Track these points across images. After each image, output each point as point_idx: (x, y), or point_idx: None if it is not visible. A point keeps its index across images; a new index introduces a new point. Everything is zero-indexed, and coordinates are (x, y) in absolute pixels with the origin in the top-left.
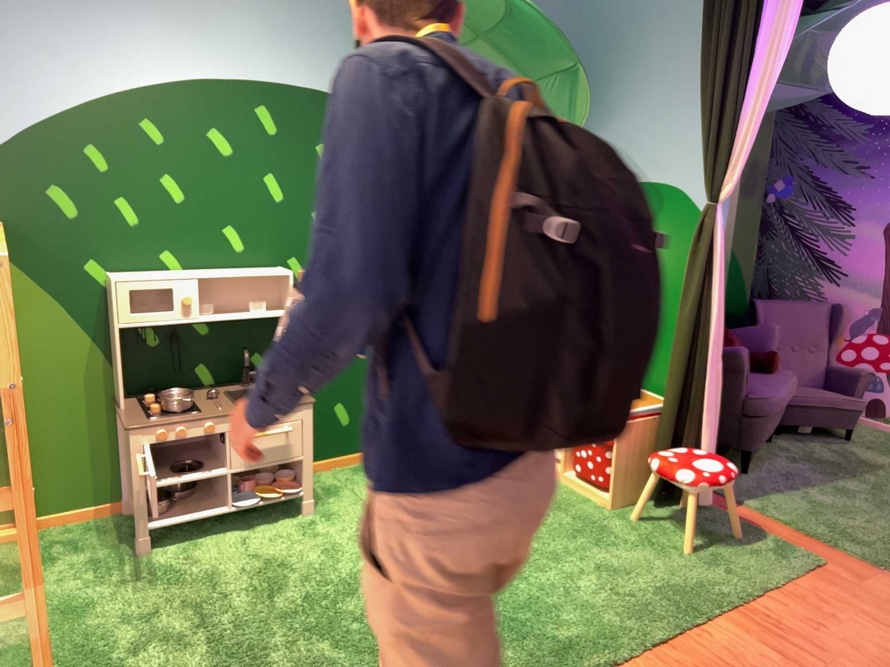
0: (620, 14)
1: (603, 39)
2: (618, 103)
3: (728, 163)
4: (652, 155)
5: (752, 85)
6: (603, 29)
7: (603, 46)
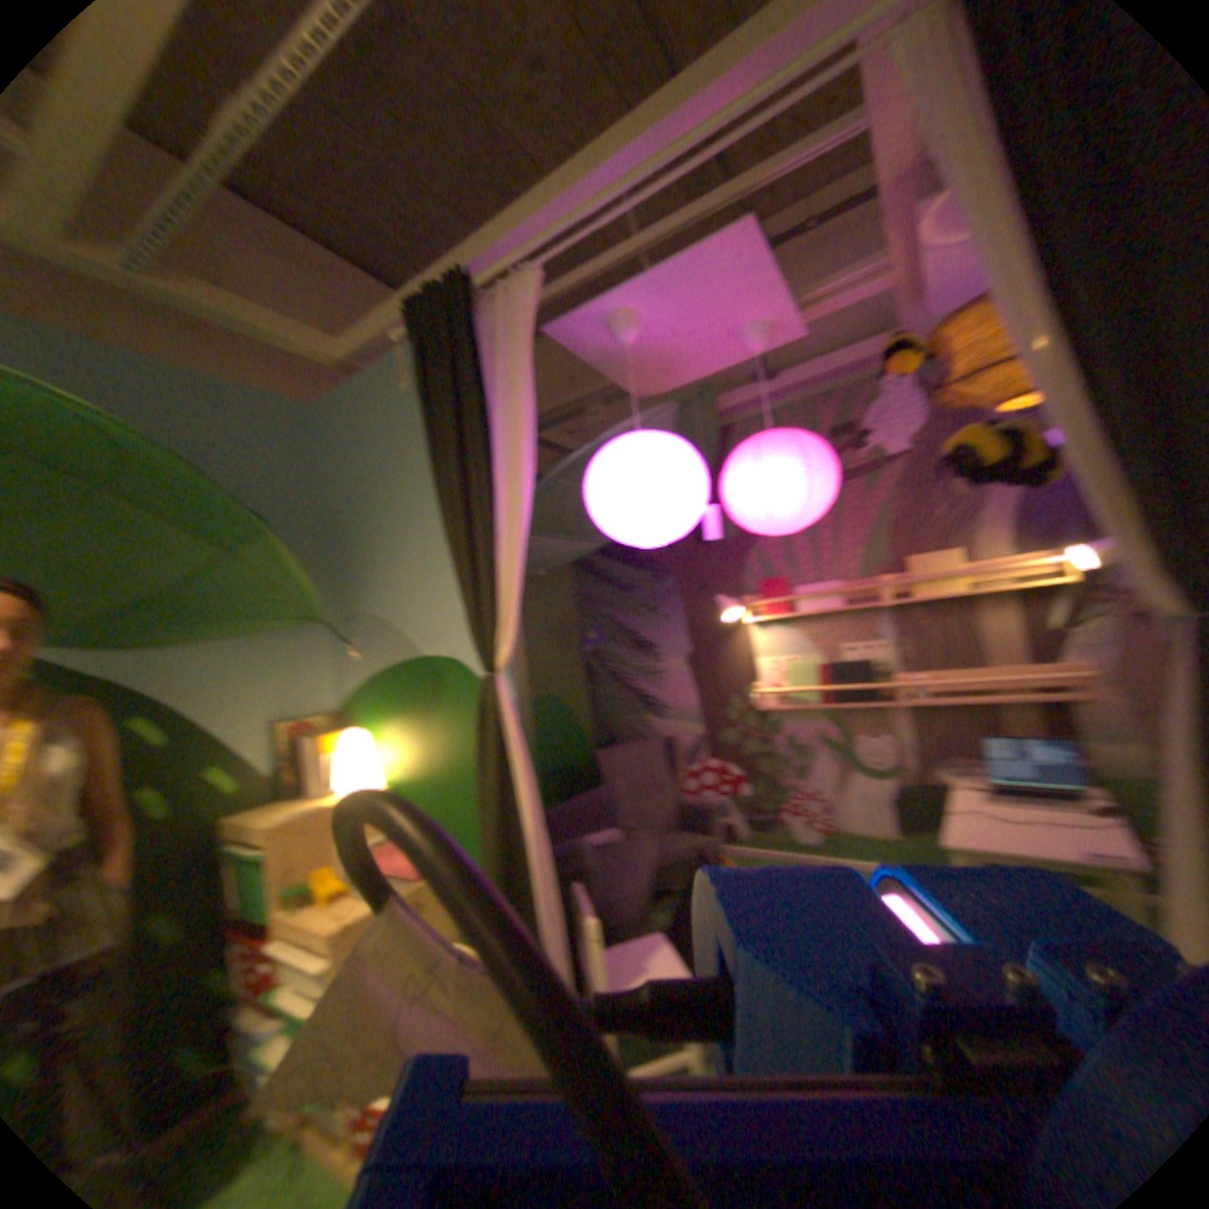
0: (362, 462)
1: (349, 493)
2: (378, 561)
3: (506, 611)
4: (426, 618)
5: (507, 508)
6: (348, 482)
7: (352, 500)
